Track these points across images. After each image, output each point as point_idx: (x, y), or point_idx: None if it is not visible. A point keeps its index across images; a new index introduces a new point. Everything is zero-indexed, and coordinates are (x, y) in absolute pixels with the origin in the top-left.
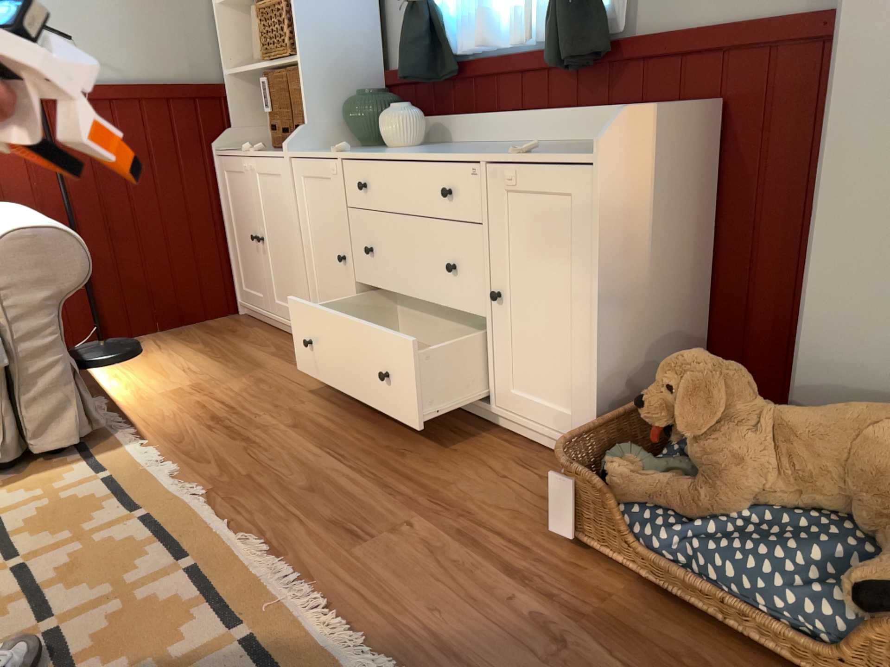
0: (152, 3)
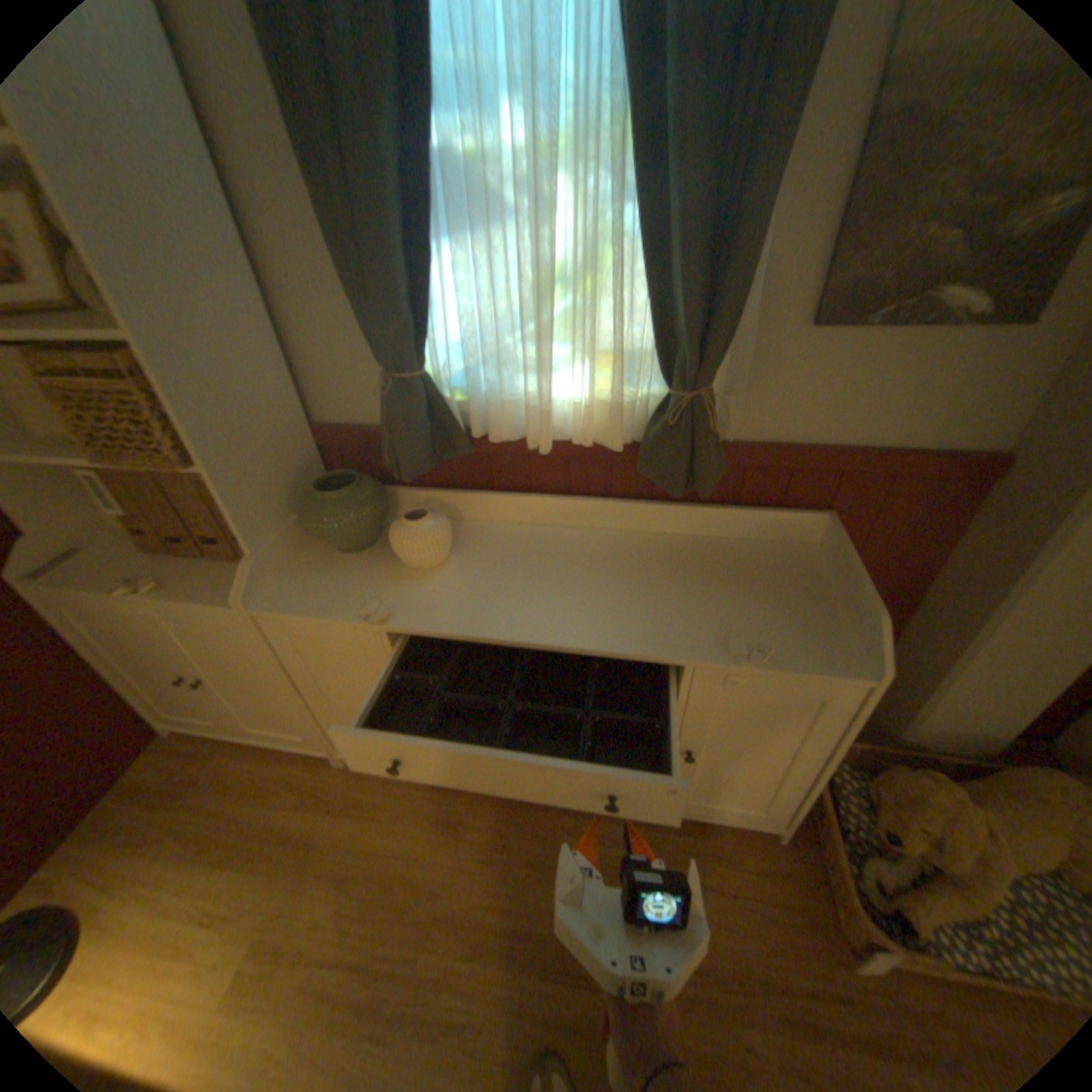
0: None
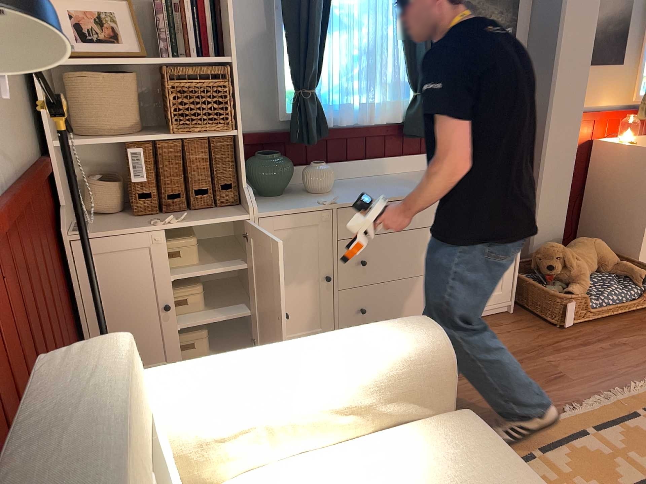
0: None
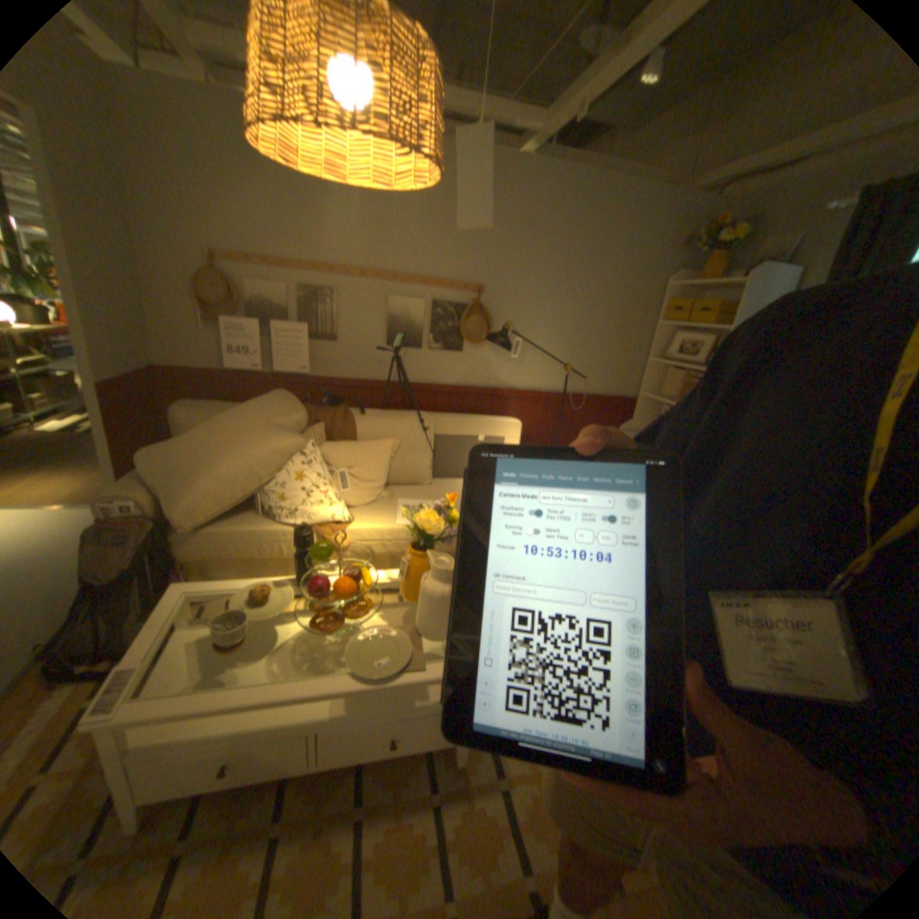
0: (619, 354)
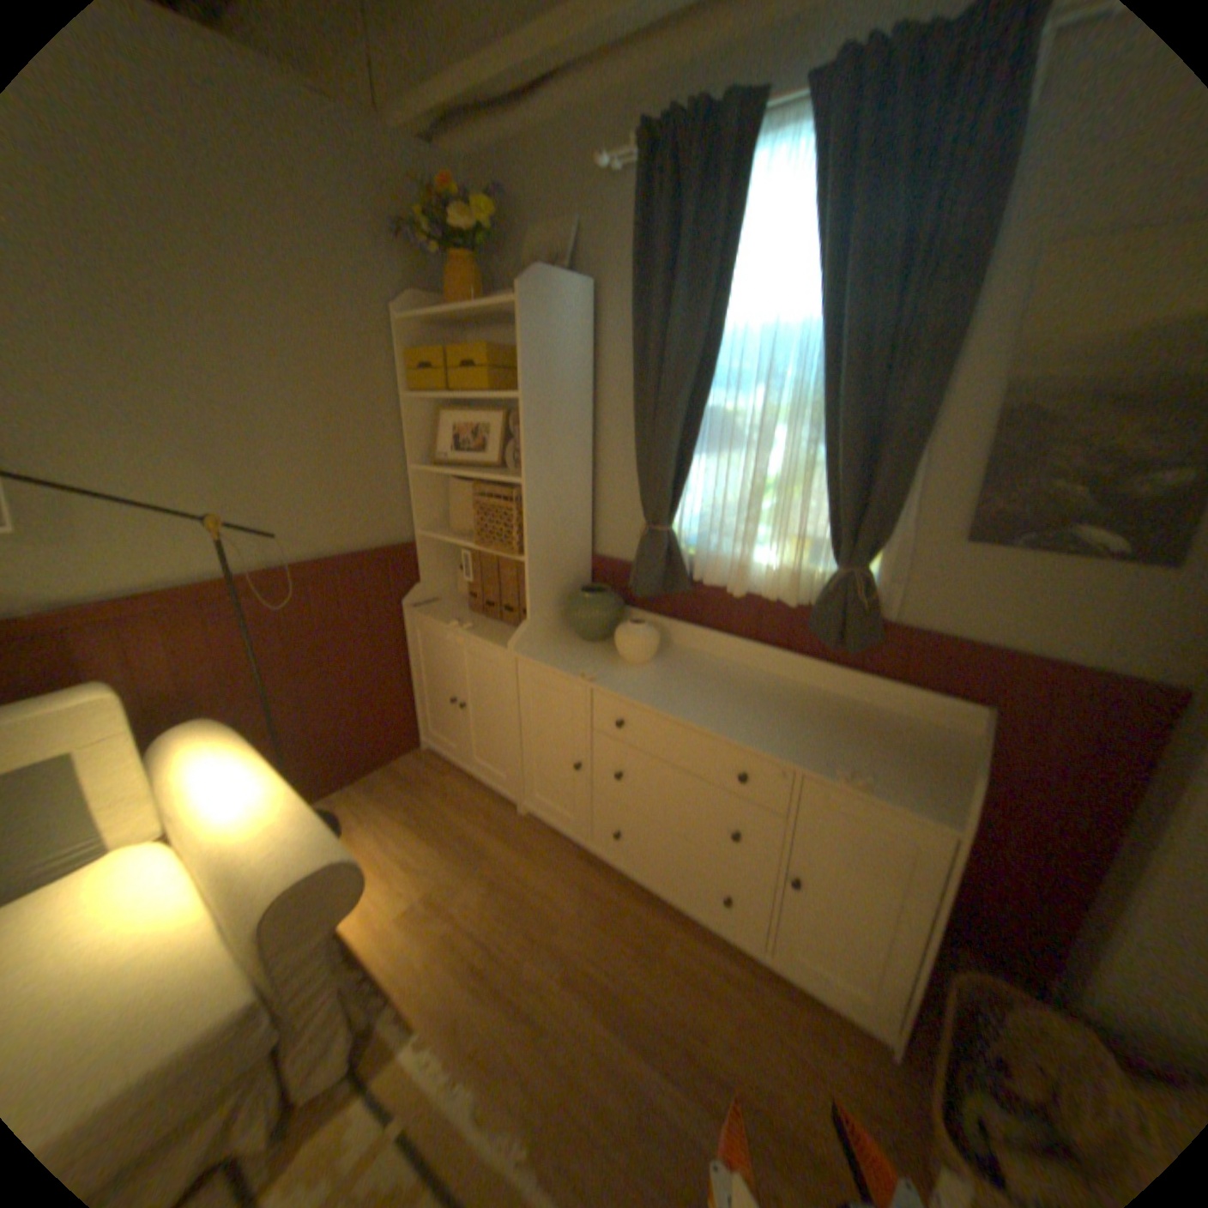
0: (347, 468)
